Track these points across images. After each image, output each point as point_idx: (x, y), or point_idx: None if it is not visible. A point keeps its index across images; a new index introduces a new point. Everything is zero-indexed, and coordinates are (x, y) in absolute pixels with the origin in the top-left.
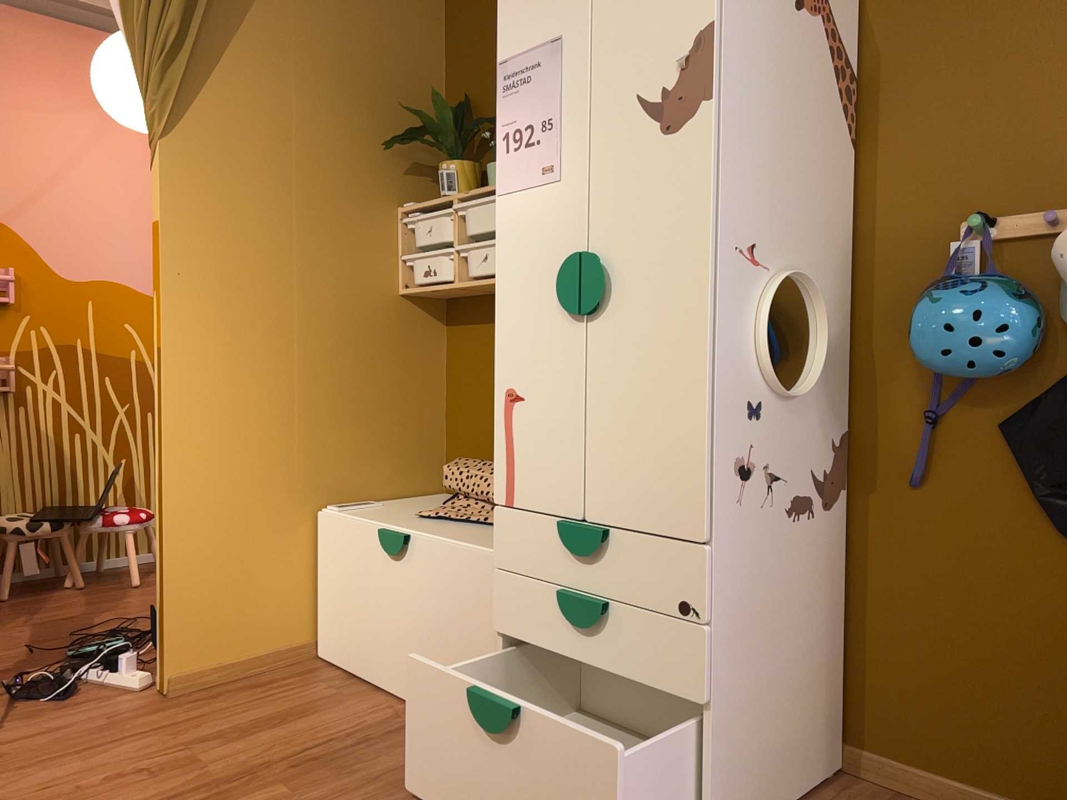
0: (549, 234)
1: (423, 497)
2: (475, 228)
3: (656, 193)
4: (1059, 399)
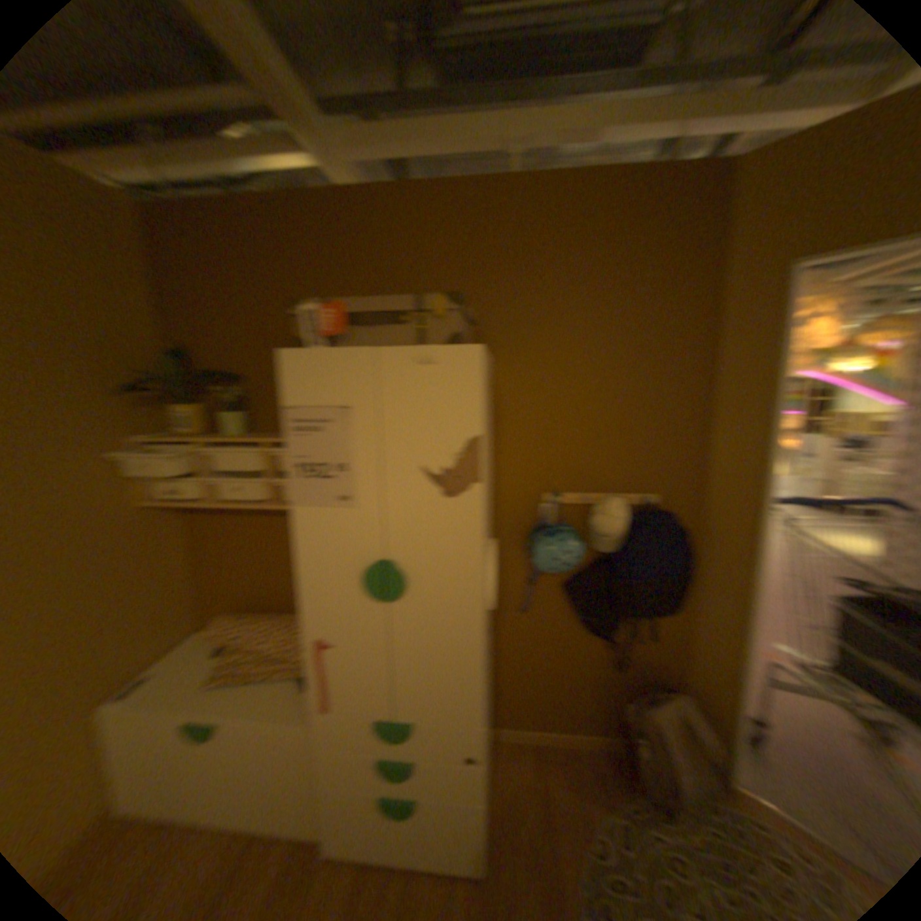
0: (345, 543)
1: (178, 649)
2: (216, 468)
3: (437, 532)
4: (586, 578)
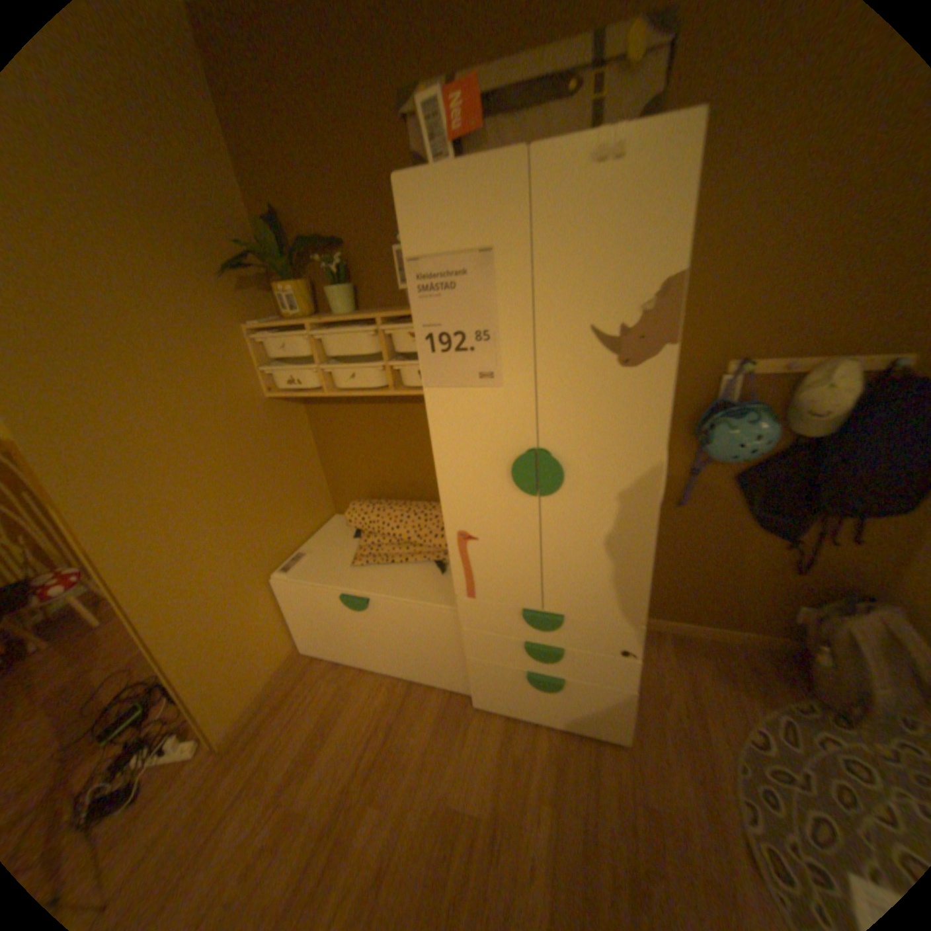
0: (493, 429)
1: (329, 527)
2: (336, 351)
3: (611, 413)
4: (778, 469)
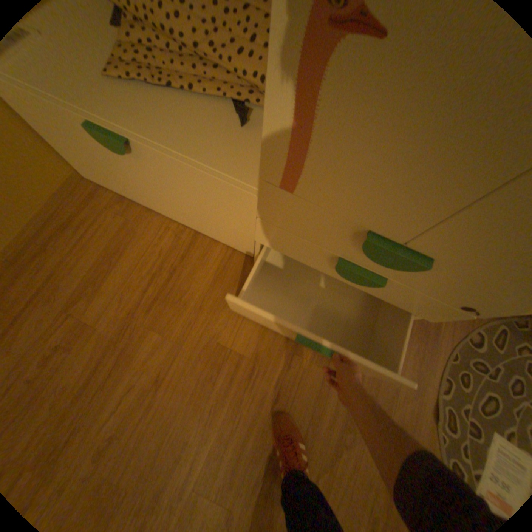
0: None
1: None
2: None
3: None
4: None
